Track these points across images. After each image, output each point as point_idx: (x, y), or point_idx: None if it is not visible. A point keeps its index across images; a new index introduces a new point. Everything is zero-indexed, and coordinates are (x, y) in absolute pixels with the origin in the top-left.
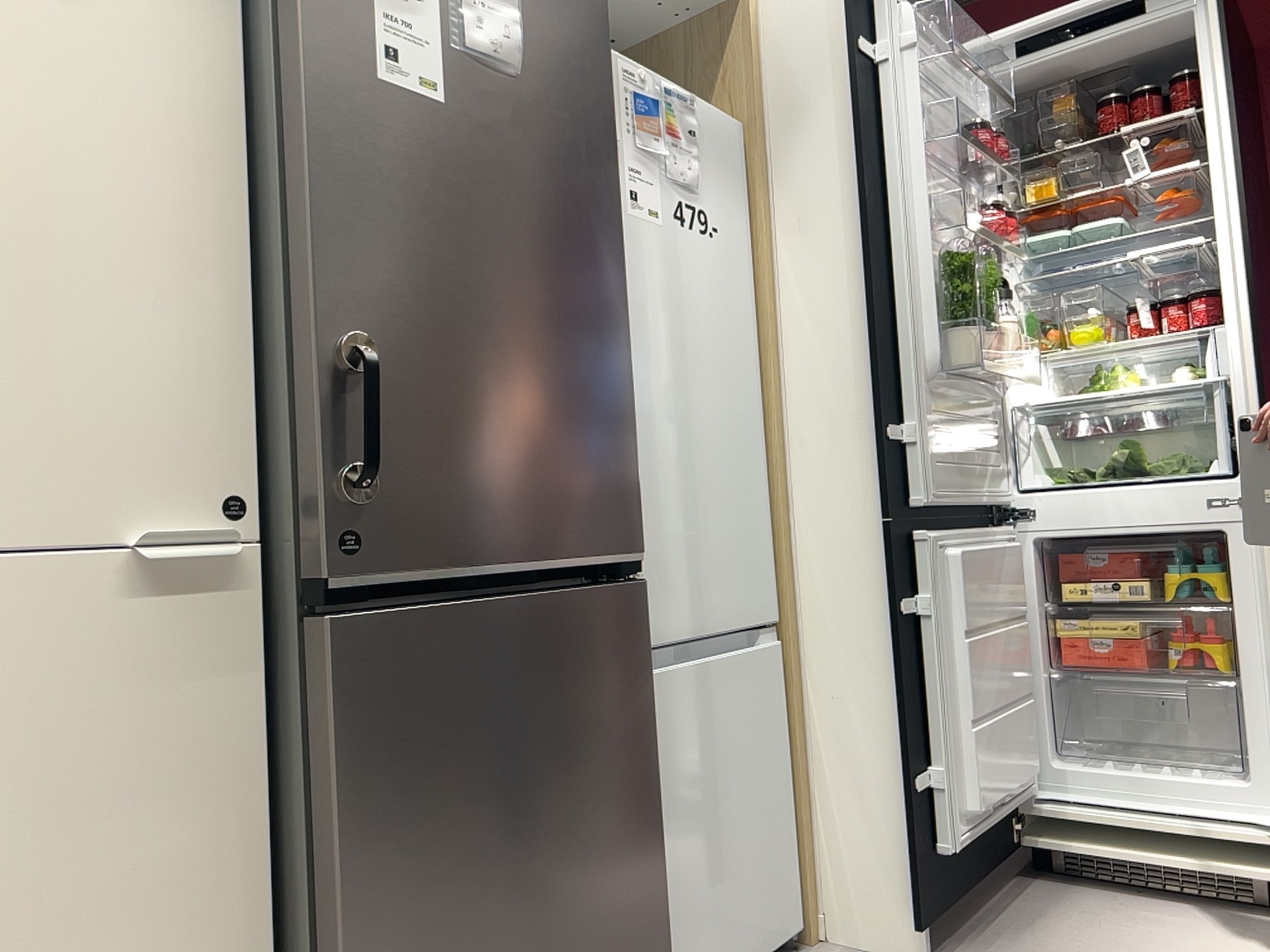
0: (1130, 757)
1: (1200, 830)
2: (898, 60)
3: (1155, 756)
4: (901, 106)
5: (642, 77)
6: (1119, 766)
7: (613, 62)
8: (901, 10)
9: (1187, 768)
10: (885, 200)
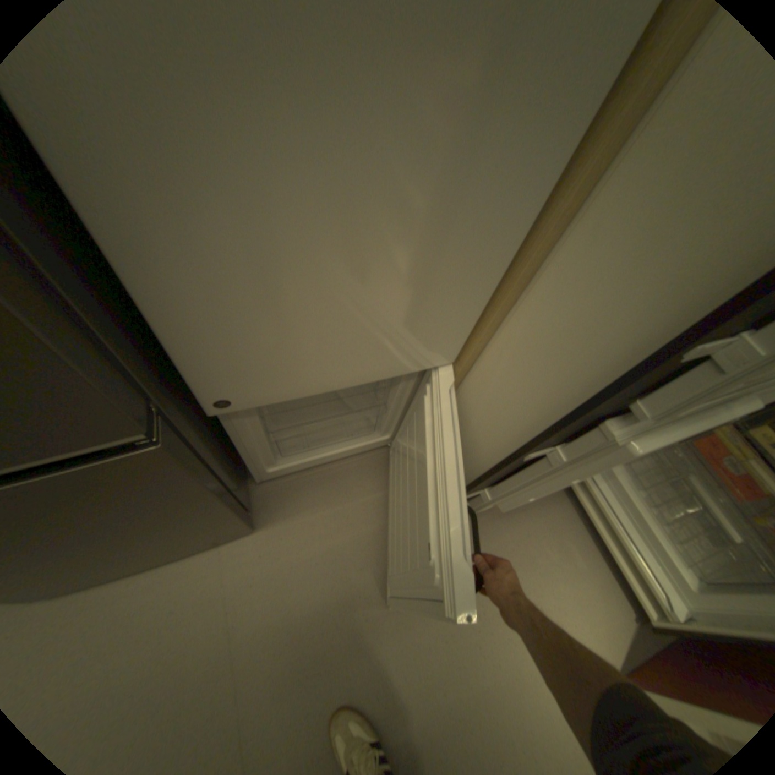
0: (668, 489)
1: (638, 567)
2: None
3: (683, 501)
4: None
5: None
6: (647, 498)
7: None
8: None
9: (685, 531)
10: None
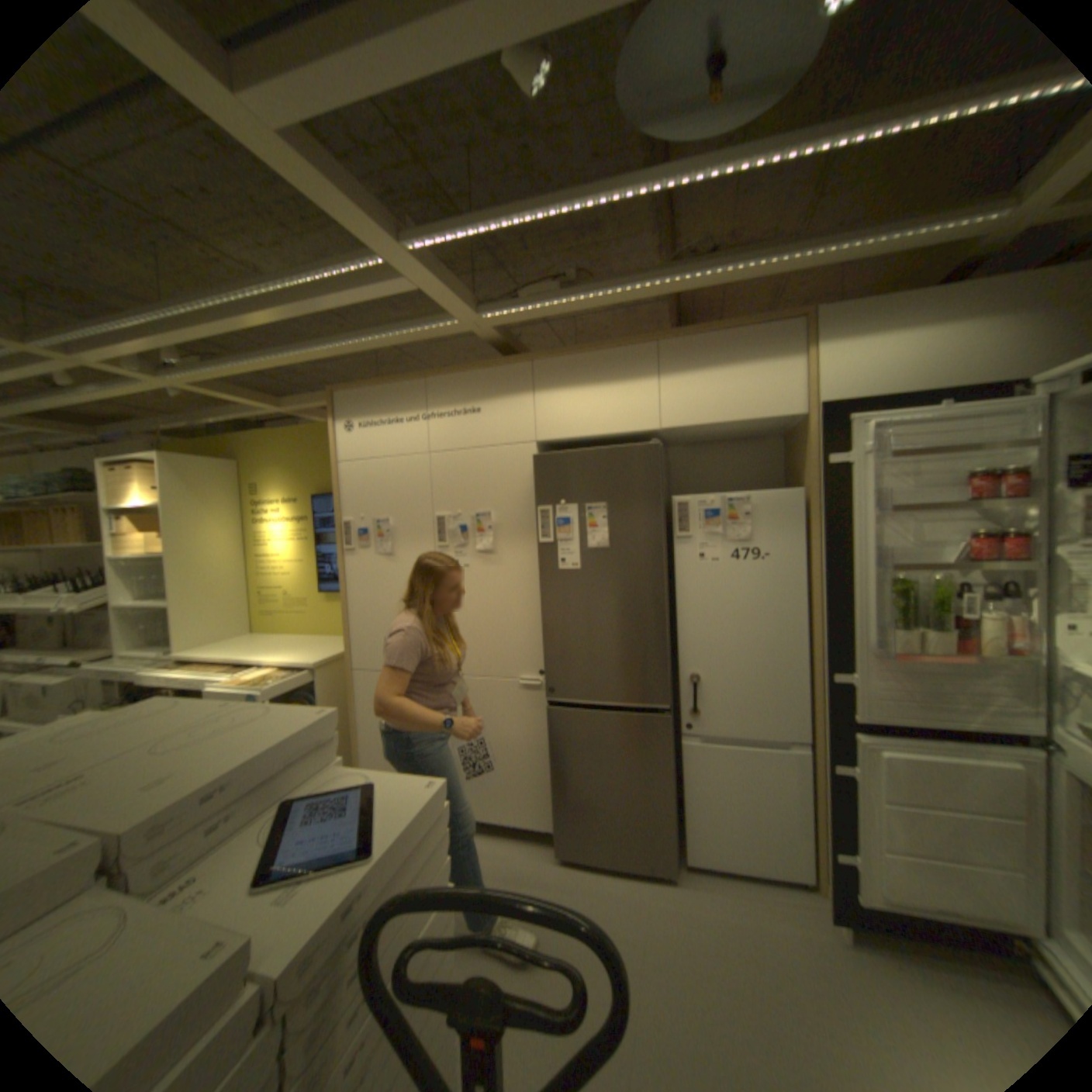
0: None
1: None
2: (862, 462)
3: None
4: (863, 491)
5: (712, 501)
6: None
7: (691, 502)
8: (871, 427)
9: None
10: (851, 547)
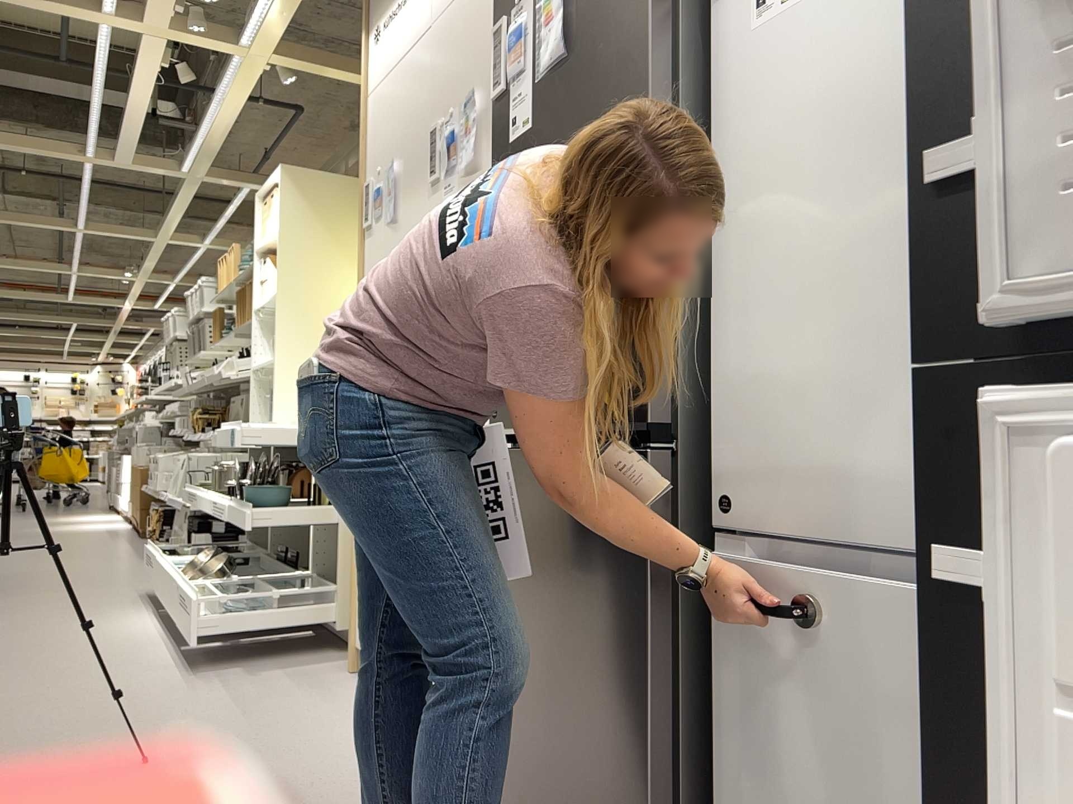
0: None
1: None
2: None
3: None
4: None
5: None
6: None
7: None
8: None
9: None
10: None
